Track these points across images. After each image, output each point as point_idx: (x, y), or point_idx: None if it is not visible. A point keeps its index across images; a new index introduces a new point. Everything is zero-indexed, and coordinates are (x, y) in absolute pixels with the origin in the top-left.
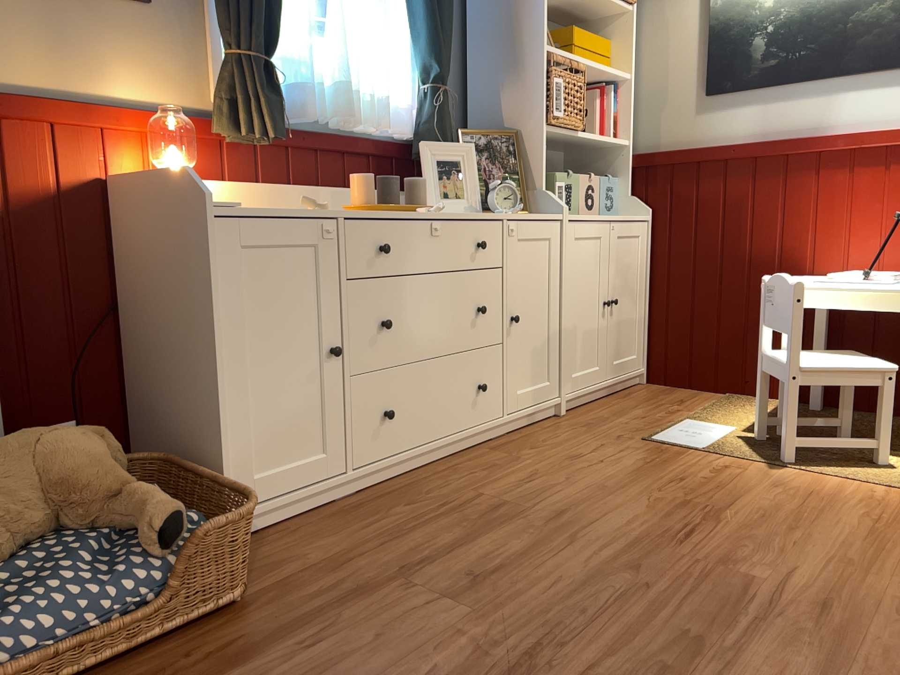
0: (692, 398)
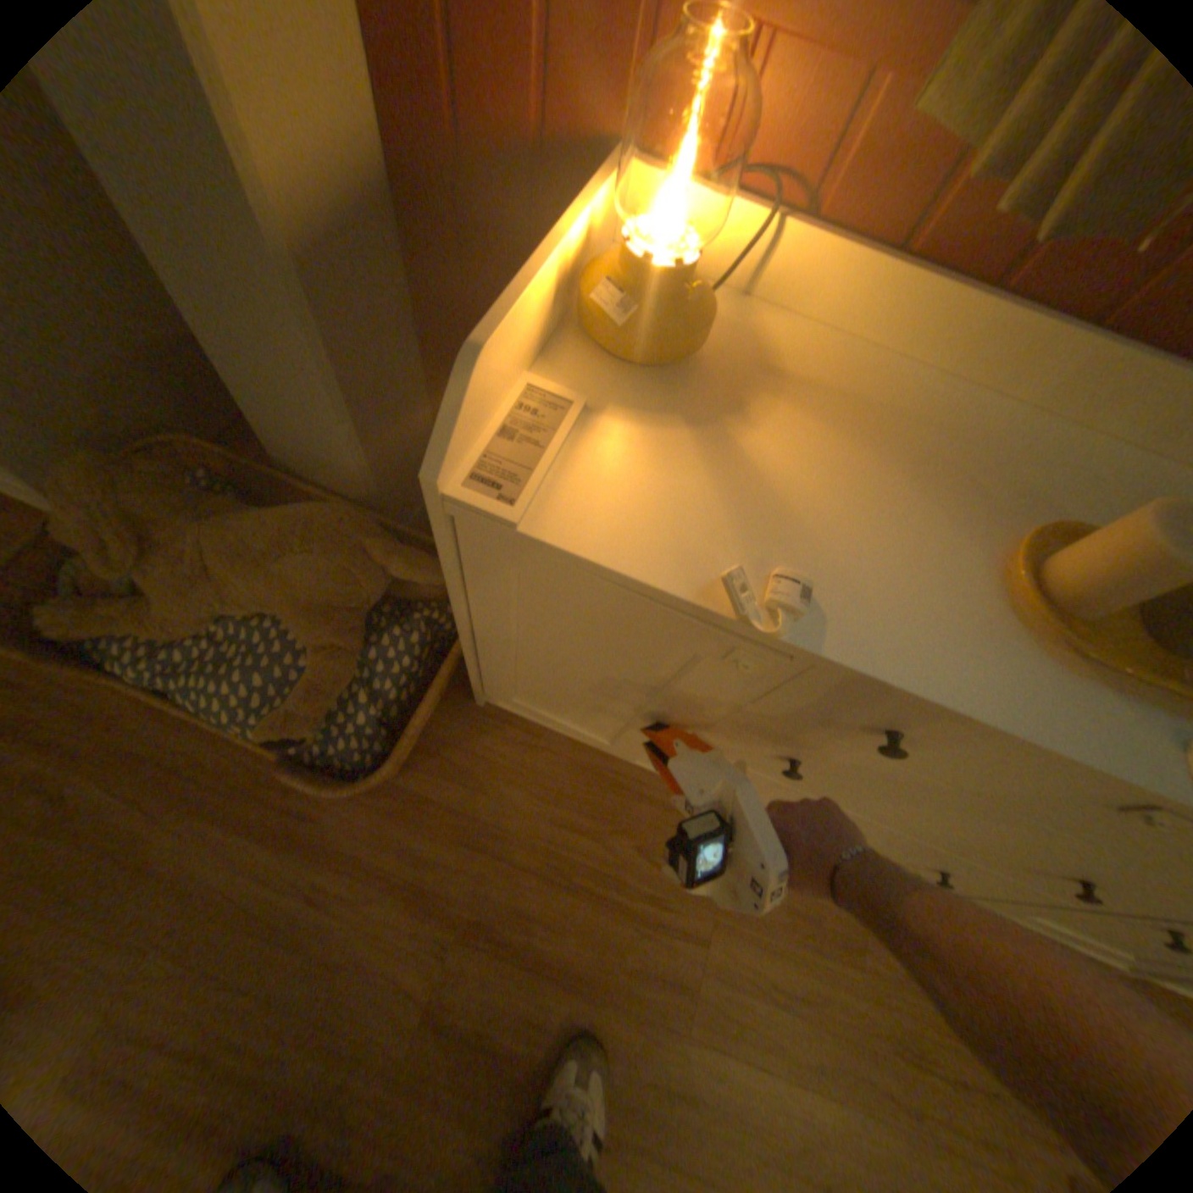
0: None
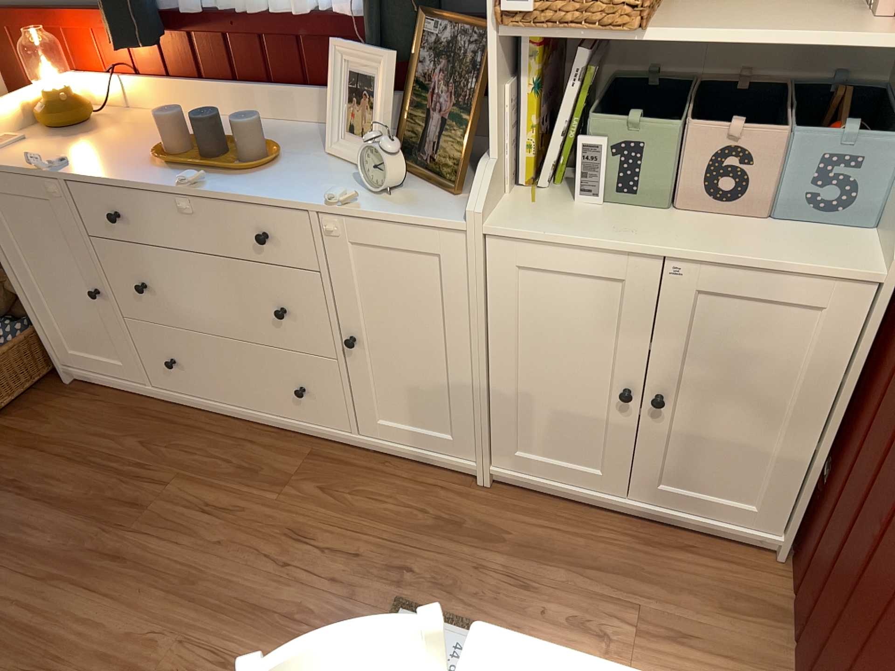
0: (713, 649)
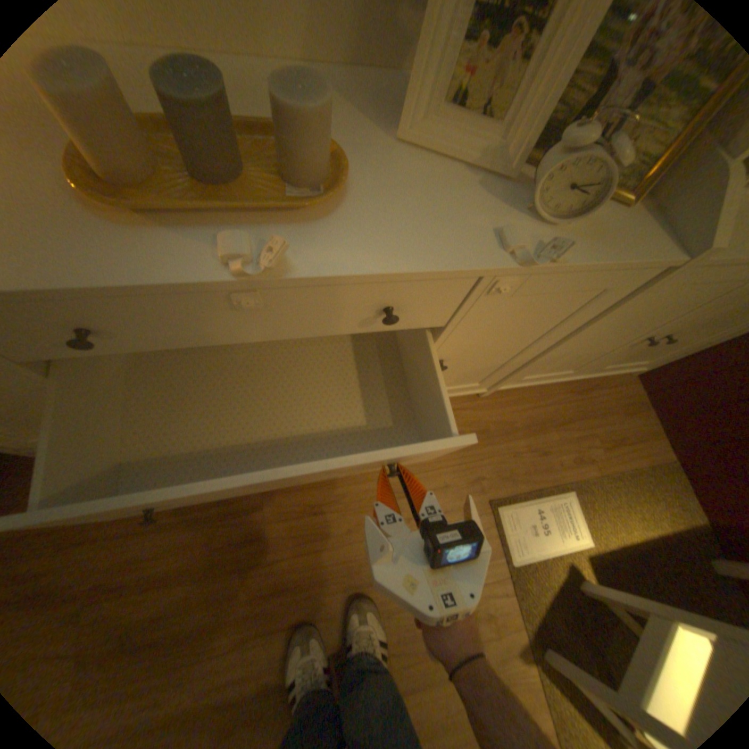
0: (637, 445)
